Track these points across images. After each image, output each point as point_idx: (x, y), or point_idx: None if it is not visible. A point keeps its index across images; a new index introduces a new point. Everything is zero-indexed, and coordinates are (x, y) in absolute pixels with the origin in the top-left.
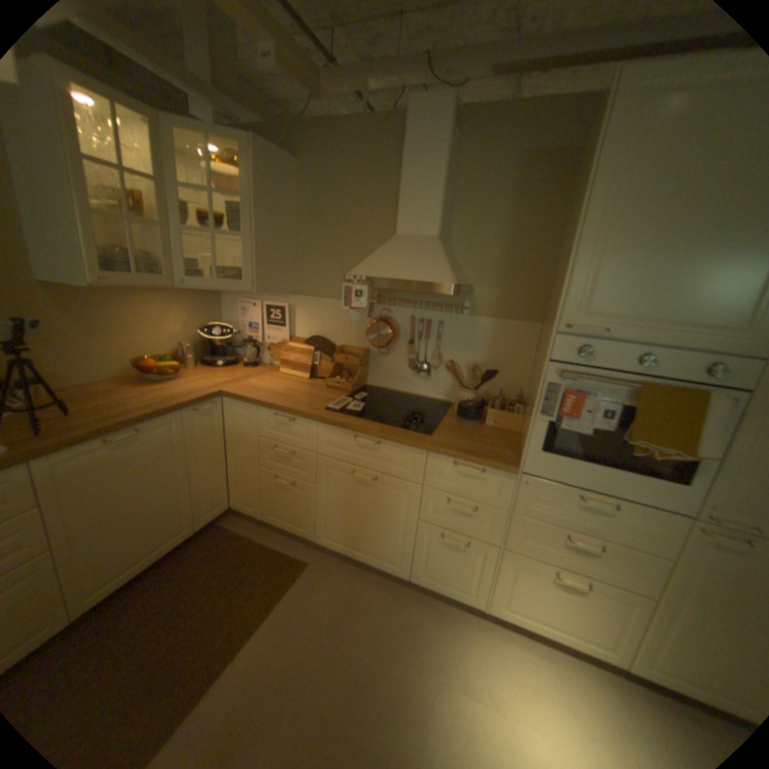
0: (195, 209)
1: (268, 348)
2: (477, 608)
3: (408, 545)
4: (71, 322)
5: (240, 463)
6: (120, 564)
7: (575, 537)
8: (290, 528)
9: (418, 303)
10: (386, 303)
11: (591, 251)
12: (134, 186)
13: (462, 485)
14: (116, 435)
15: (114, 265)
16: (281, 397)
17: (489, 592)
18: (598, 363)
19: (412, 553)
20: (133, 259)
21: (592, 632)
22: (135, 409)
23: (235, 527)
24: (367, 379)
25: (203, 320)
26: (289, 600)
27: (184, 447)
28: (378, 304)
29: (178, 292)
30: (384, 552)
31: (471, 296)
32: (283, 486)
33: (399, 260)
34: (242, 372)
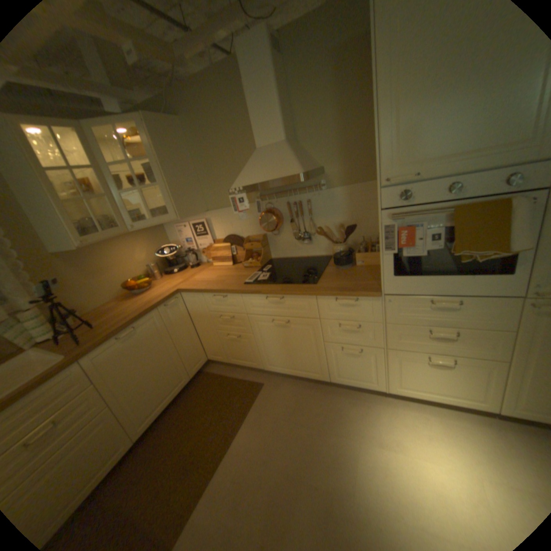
0: (124, 176)
1: (202, 252)
2: (380, 391)
3: (322, 359)
4: (78, 272)
5: (205, 331)
6: (150, 407)
7: (436, 330)
8: (247, 364)
9: (288, 192)
10: (267, 198)
11: (389, 117)
12: (83, 174)
13: (346, 312)
14: (121, 333)
15: (87, 230)
16: (215, 283)
17: (385, 379)
18: (420, 200)
19: (327, 364)
20: (97, 222)
21: (466, 392)
22: (128, 315)
23: (215, 371)
24: (271, 254)
25: (157, 245)
26: (256, 408)
27: (166, 330)
28: (262, 200)
29: (135, 233)
30: (309, 367)
31: (324, 175)
32: (234, 339)
33: (262, 167)
34: (190, 273)
